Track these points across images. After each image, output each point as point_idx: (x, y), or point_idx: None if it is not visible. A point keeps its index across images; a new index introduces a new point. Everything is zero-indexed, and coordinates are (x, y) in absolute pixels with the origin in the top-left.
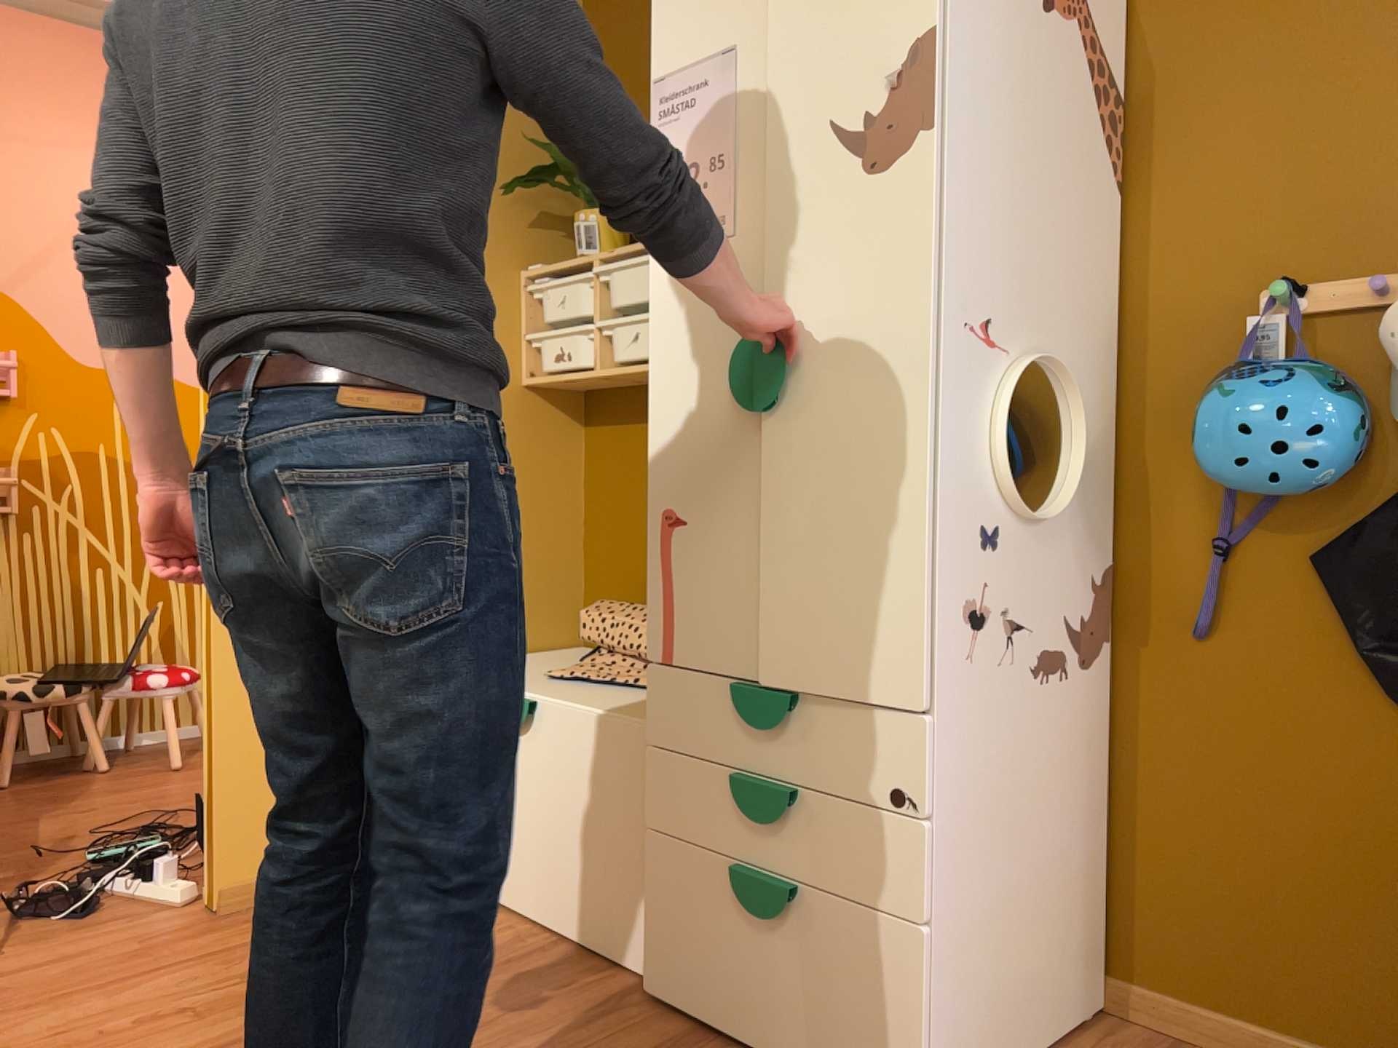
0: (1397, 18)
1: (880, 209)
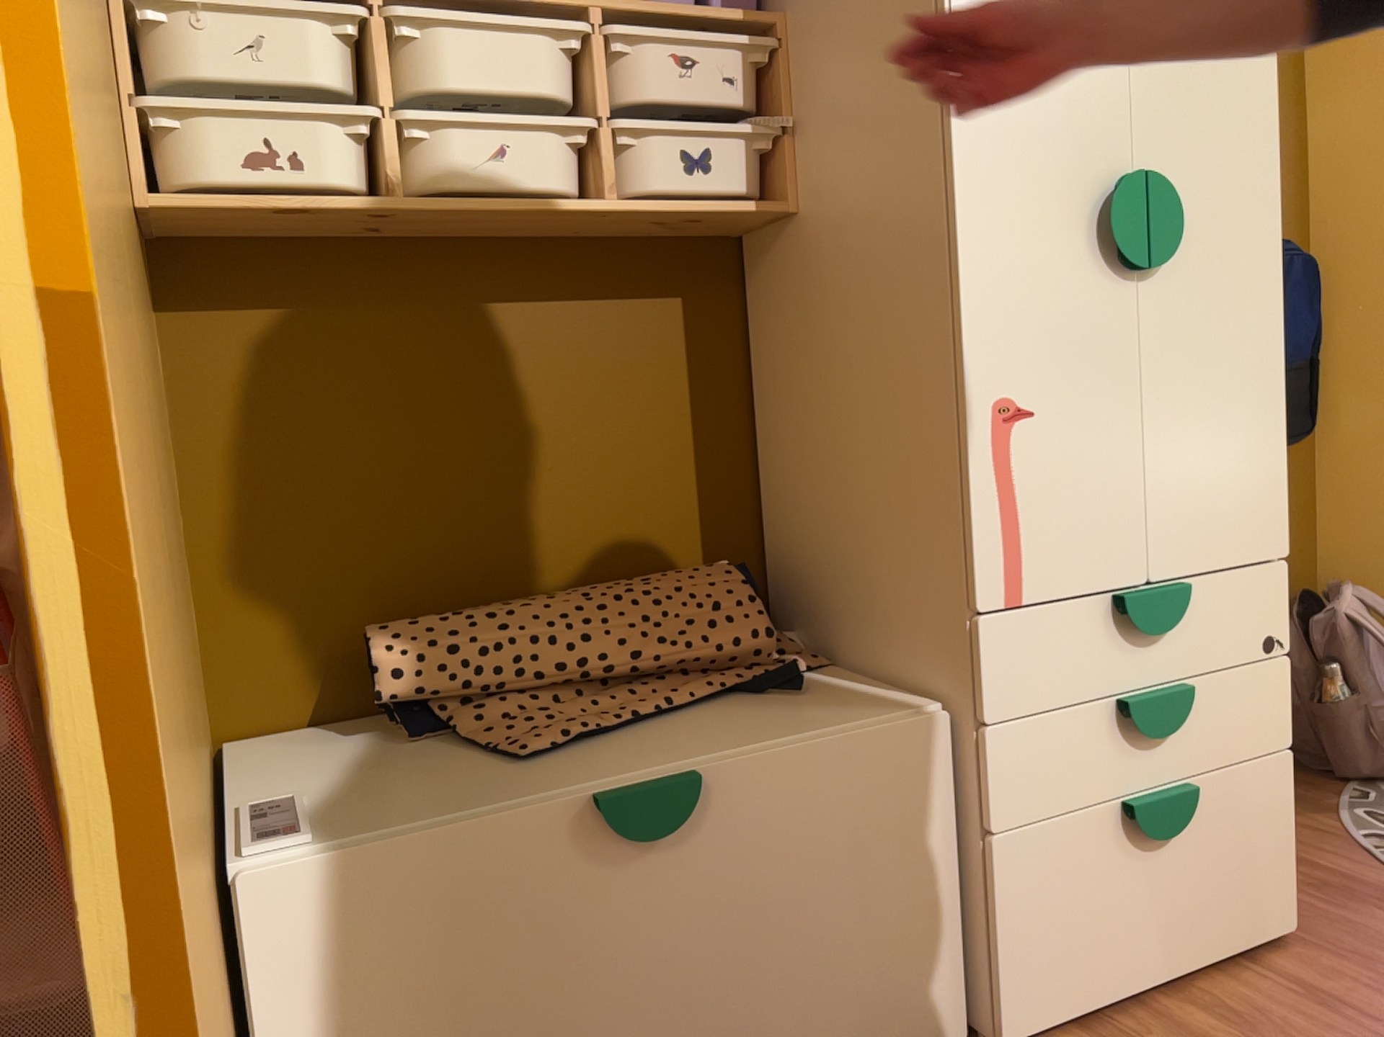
0: None
1: (1235, 68)
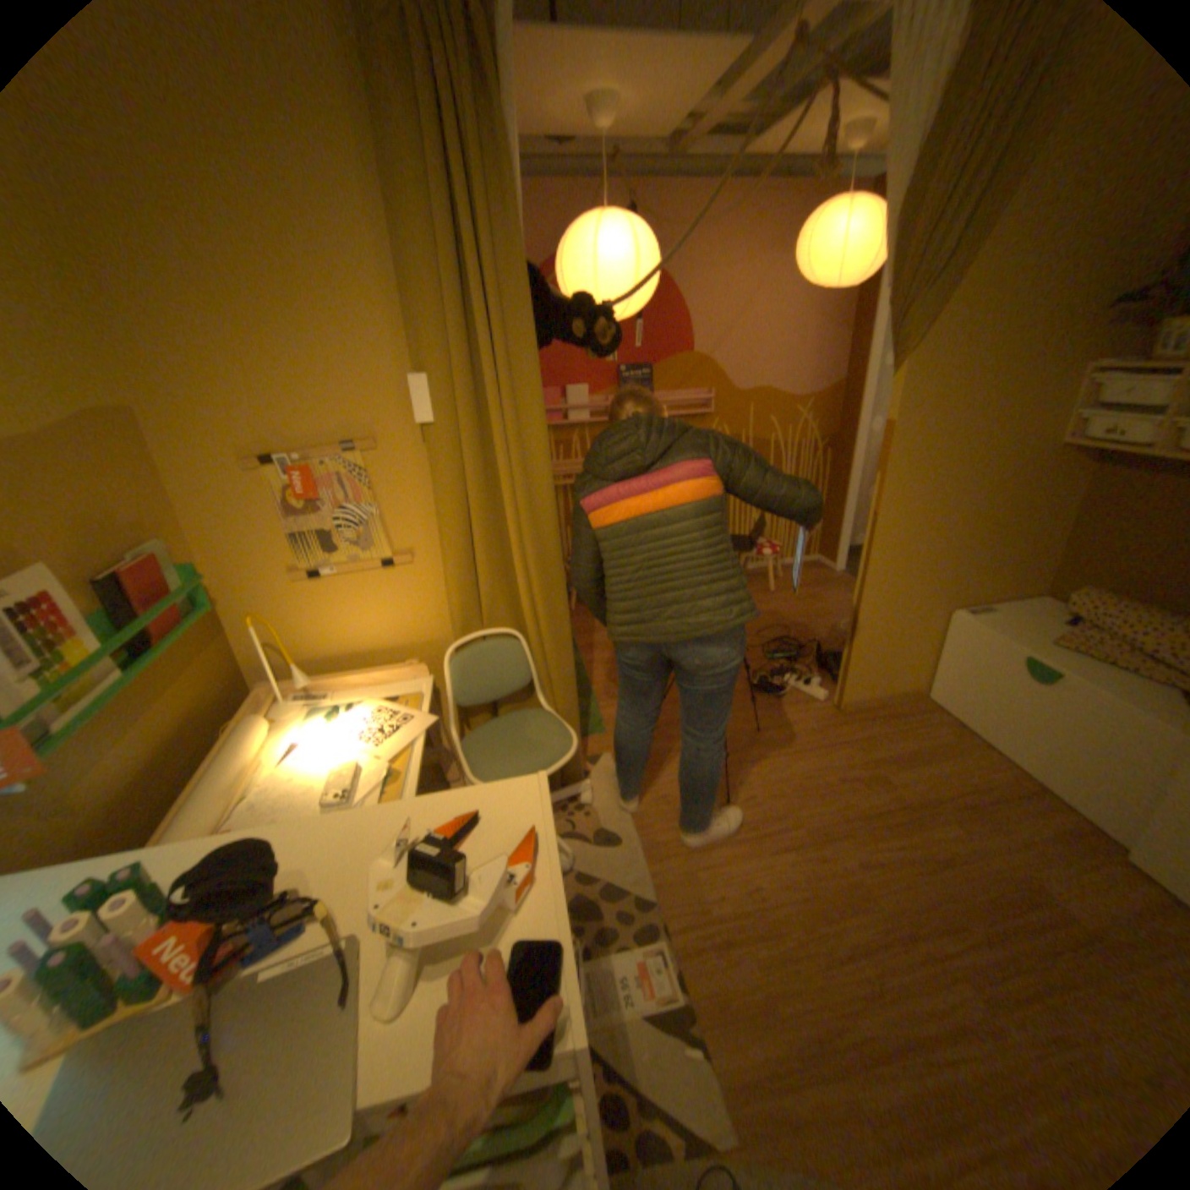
0: None
1: None
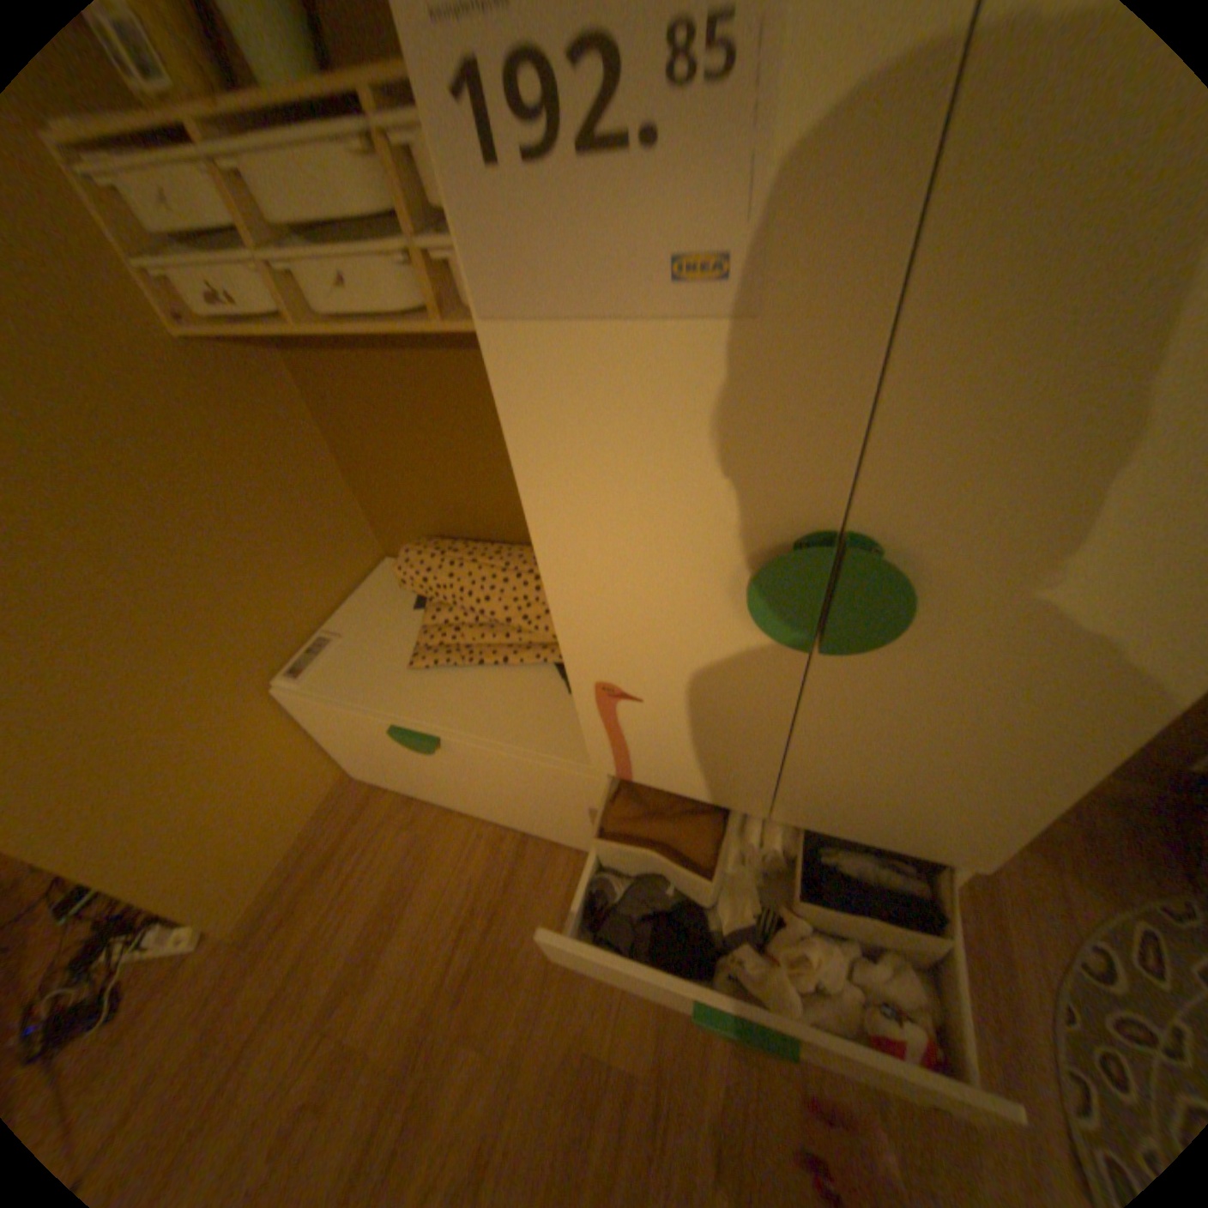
0: None
1: None
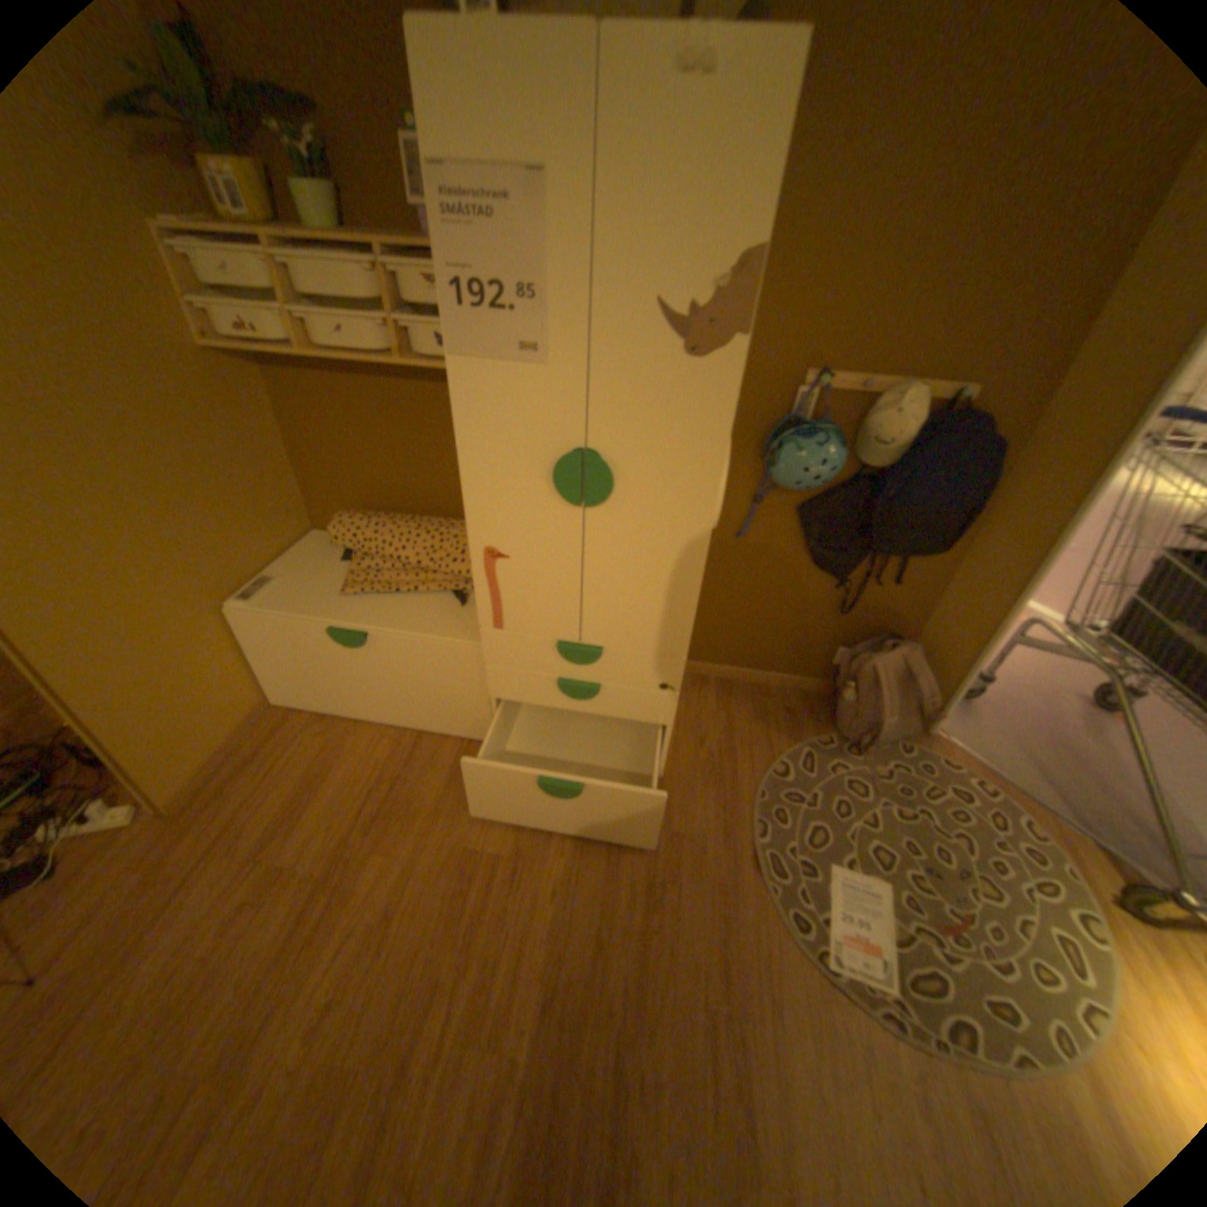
0: (928, 205)
1: (691, 385)
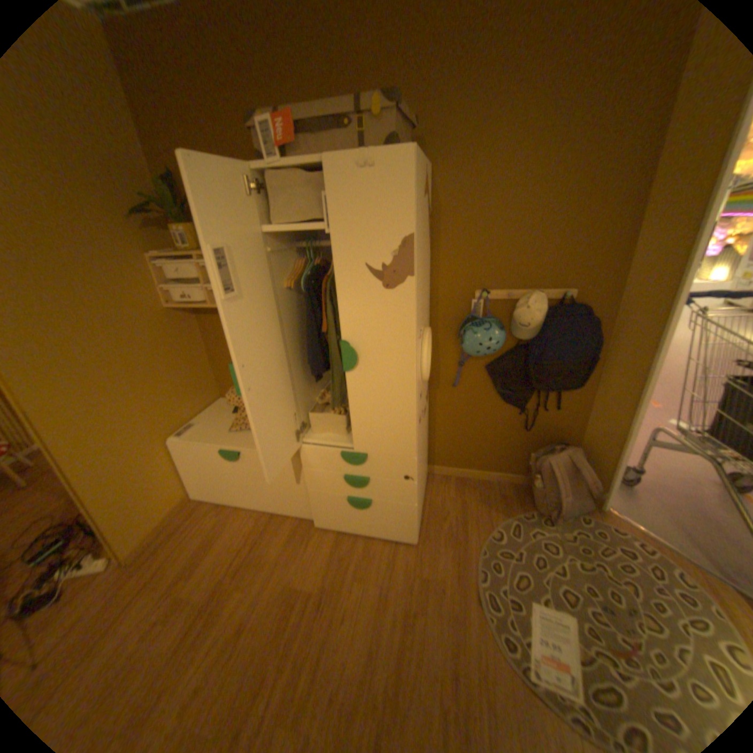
0: (522, 203)
1: (389, 303)
